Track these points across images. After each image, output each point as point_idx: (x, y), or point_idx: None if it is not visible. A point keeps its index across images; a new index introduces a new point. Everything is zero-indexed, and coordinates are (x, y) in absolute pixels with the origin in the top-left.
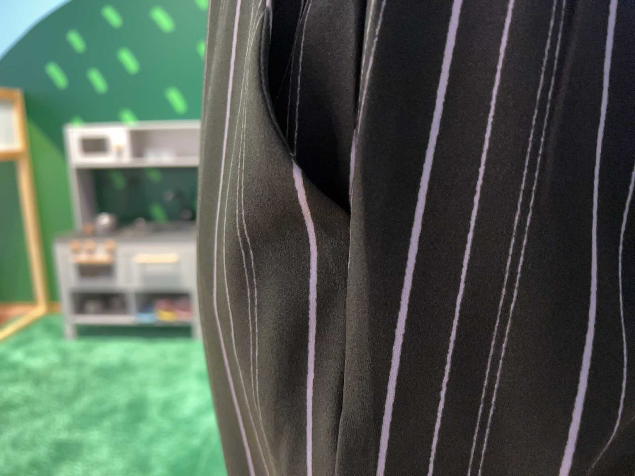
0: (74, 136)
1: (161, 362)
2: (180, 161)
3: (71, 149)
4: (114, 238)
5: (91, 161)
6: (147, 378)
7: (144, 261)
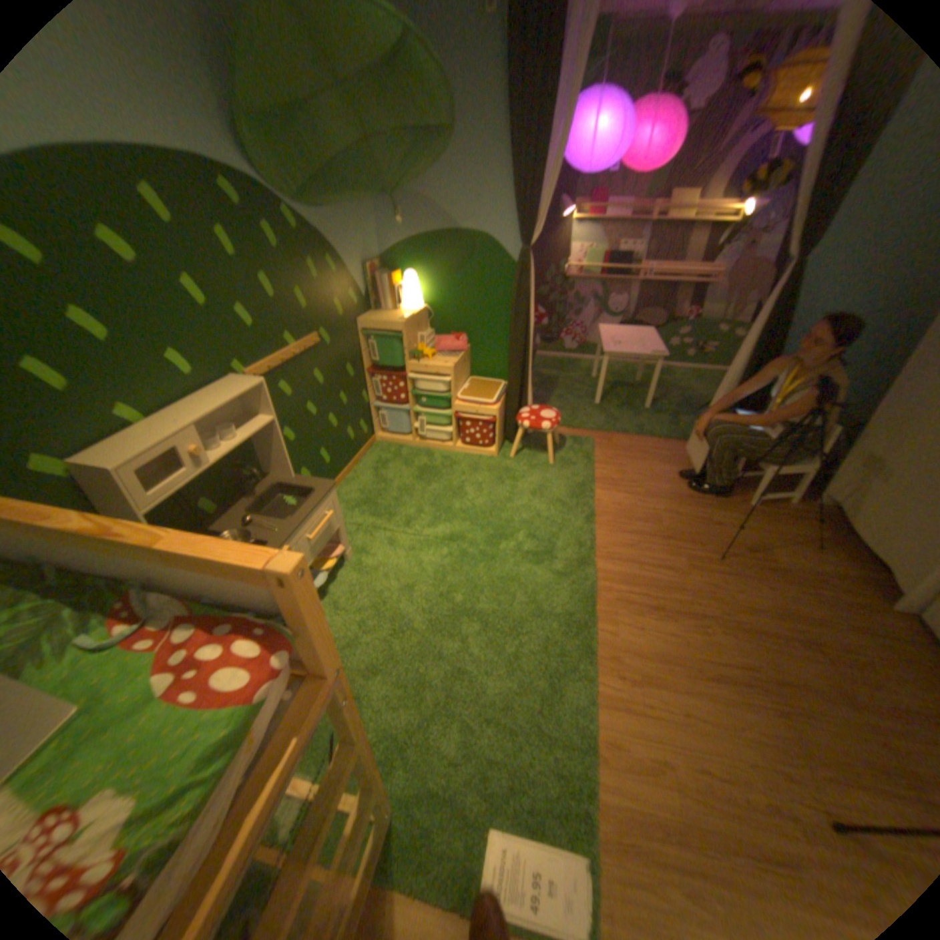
0: (113, 478)
1: (368, 586)
2: (230, 433)
3: (123, 498)
4: (277, 542)
5: (161, 494)
6: (395, 593)
7: (313, 537)
